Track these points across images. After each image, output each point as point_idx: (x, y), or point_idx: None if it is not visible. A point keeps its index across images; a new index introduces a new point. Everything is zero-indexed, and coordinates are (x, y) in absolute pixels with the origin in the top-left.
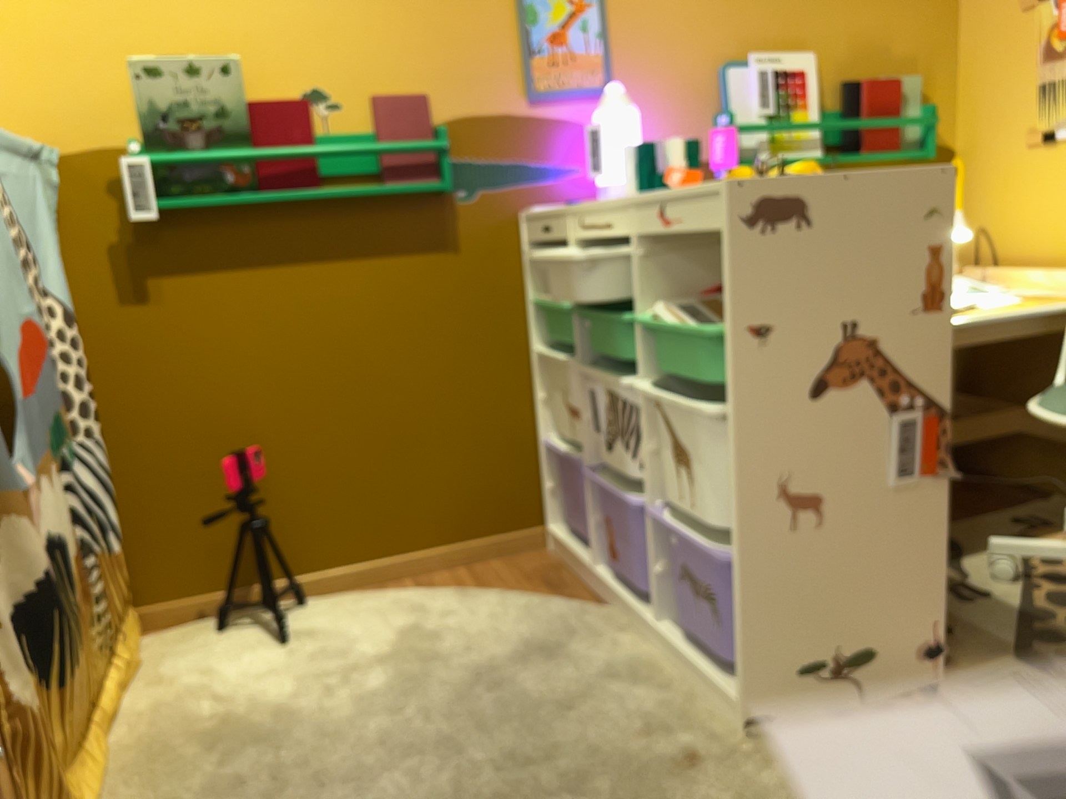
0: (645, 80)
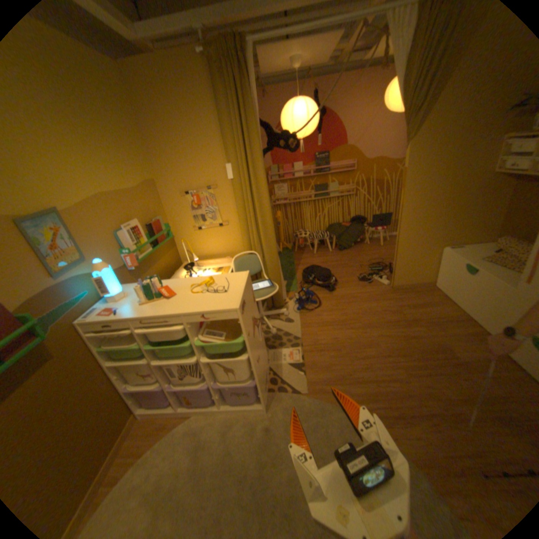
0: (93, 248)
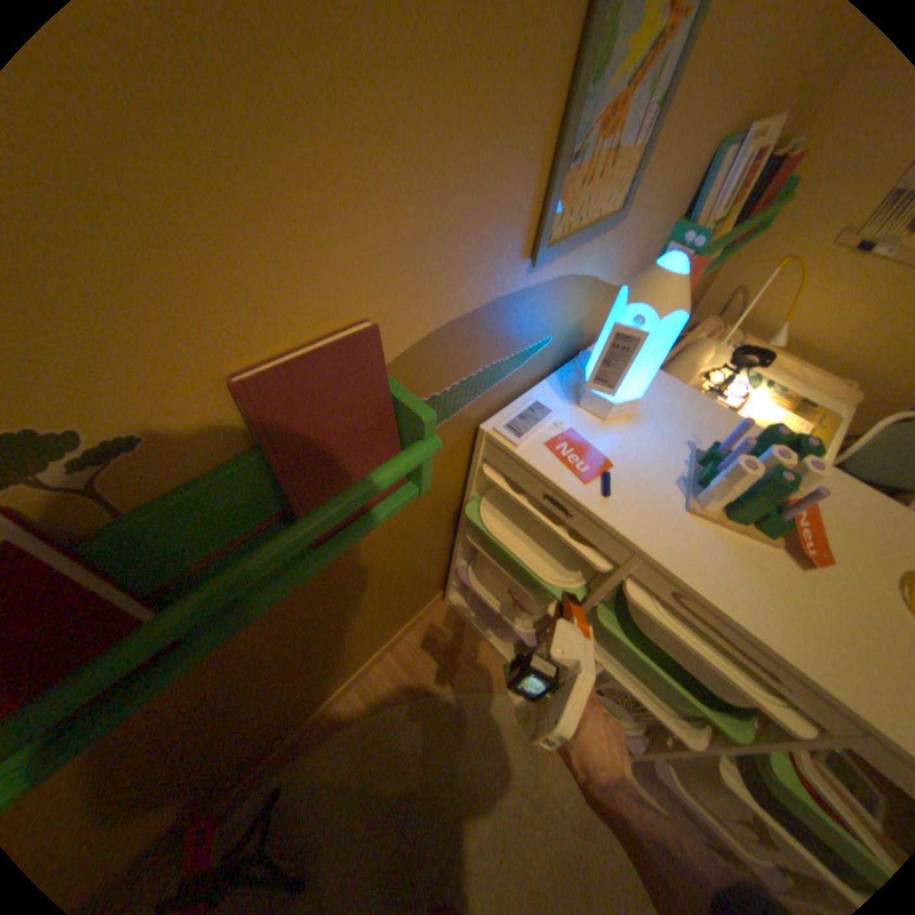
0: (661, 179)
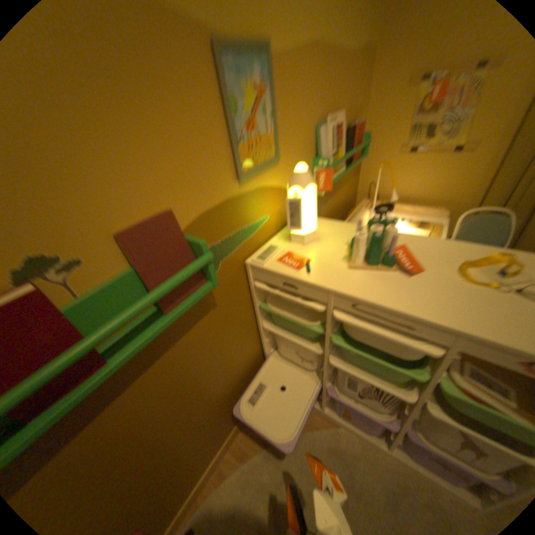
0: (291, 142)
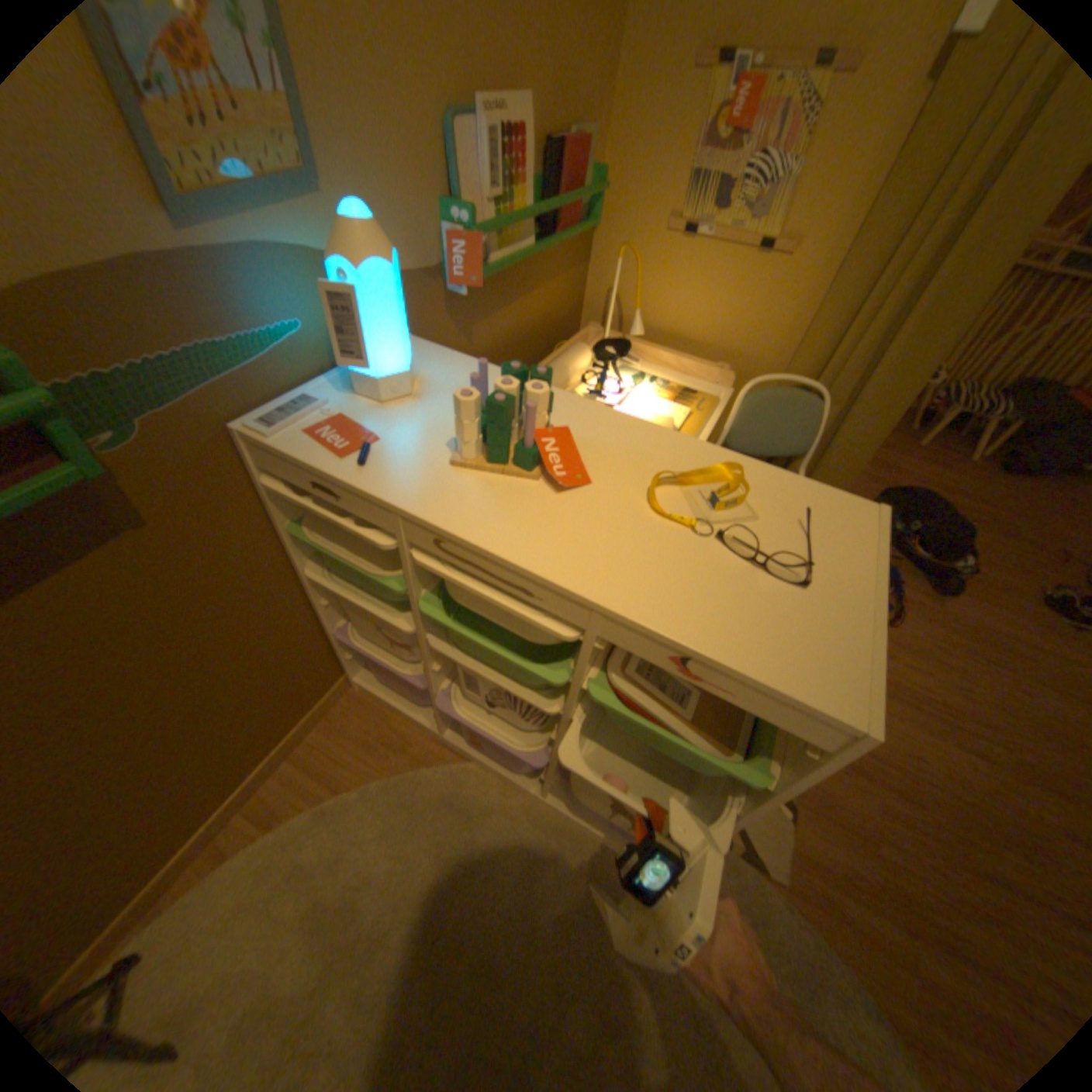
0: (357, 144)
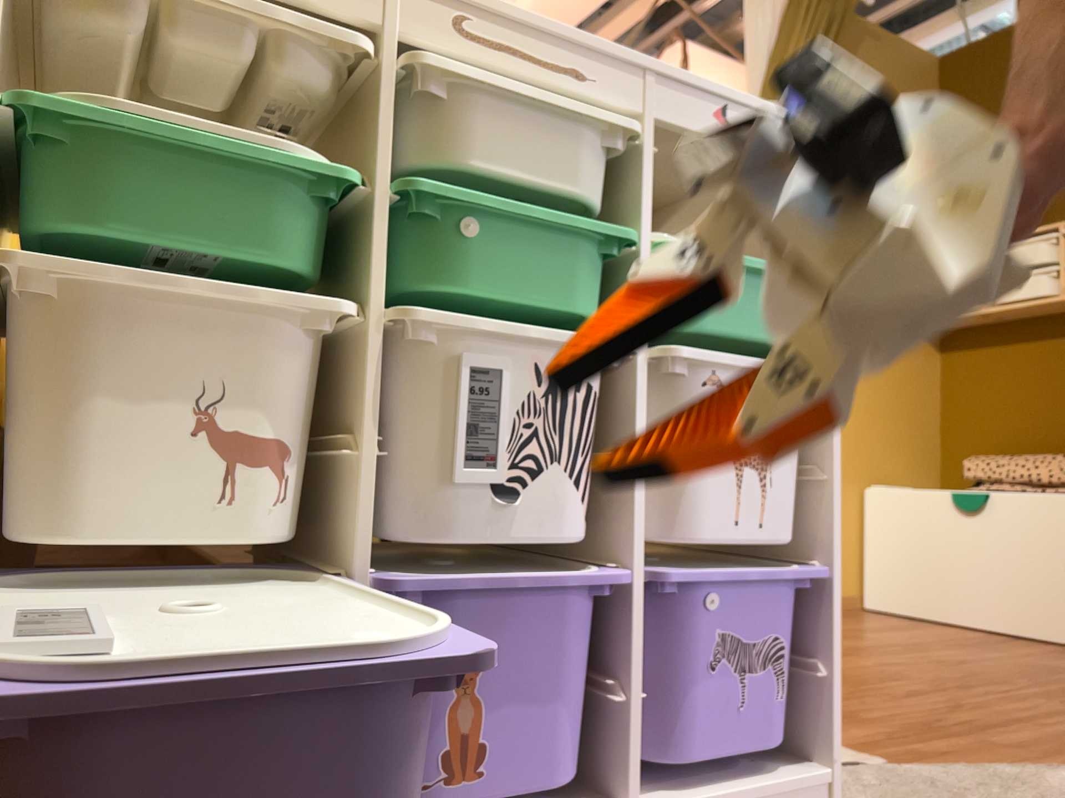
0: None
